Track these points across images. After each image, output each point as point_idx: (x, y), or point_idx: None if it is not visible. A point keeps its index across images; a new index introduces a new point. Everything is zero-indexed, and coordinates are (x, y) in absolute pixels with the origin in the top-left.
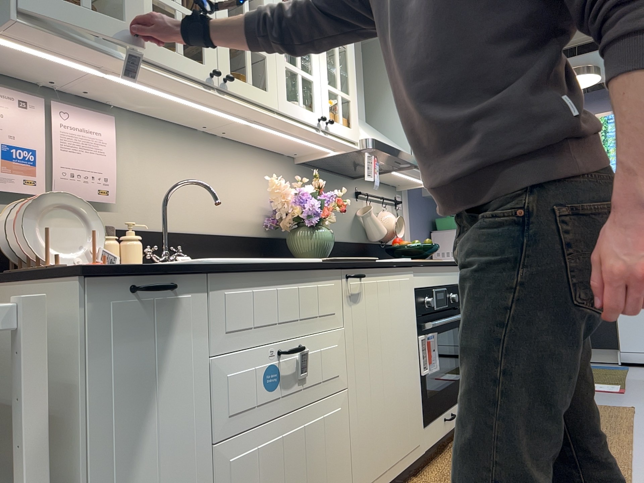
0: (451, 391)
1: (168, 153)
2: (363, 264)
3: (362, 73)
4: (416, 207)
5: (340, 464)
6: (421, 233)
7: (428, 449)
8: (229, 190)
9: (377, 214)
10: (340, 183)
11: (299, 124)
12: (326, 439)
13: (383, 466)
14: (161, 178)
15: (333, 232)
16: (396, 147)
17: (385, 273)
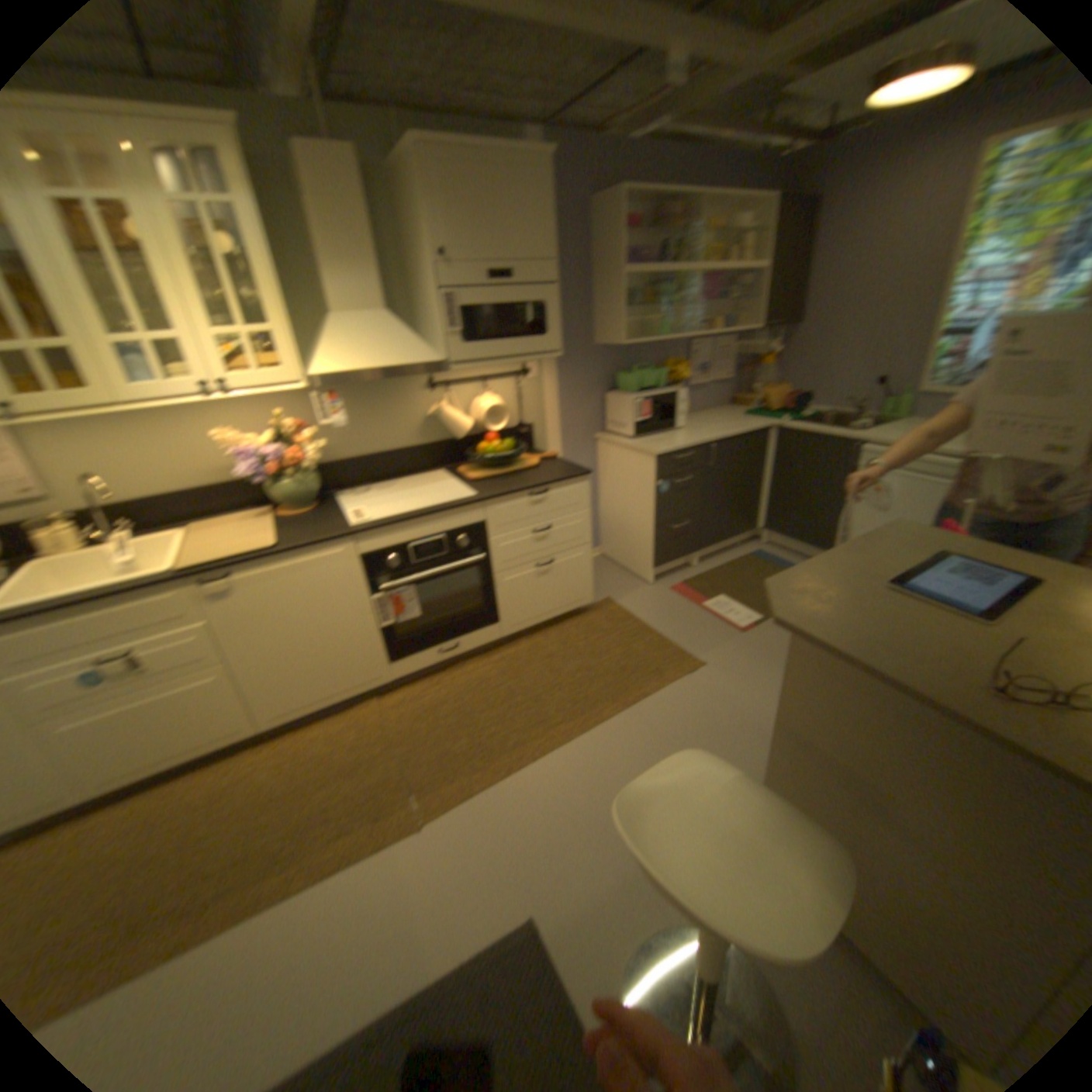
0: (453, 628)
1: (87, 434)
2: (222, 567)
3: (361, 237)
4: (568, 367)
5: (221, 715)
6: (579, 399)
7: (398, 680)
8: (189, 444)
9: (471, 401)
10: (389, 382)
11: (166, 402)
12: (191, 704)
13: (301, 704)
14: (88, 460)
15: (381, 444)
16: (381, 365)
17: (277, 562)
